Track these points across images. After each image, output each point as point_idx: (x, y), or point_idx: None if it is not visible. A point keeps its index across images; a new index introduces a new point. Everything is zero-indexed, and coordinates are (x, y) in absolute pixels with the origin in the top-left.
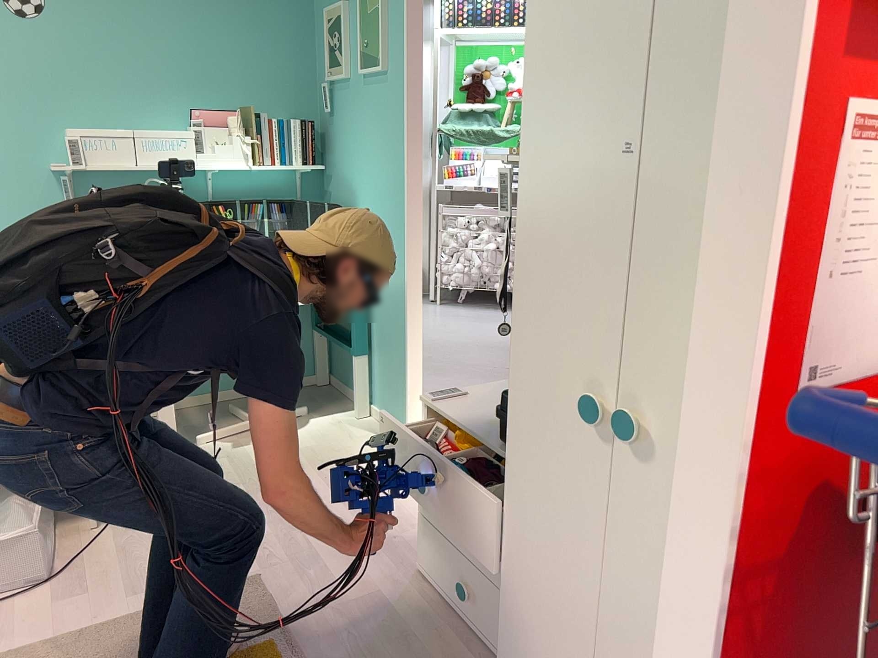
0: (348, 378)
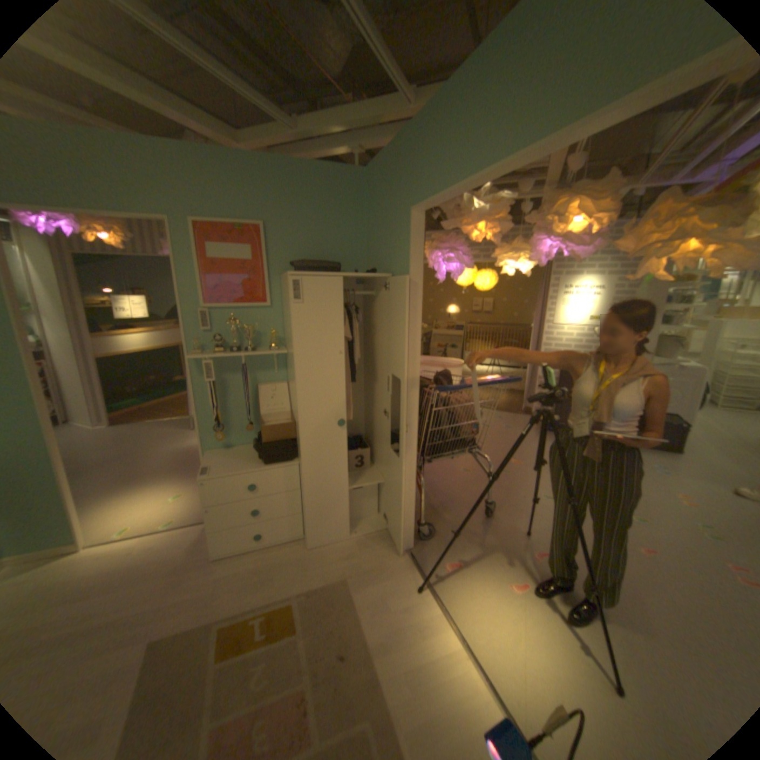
0: None
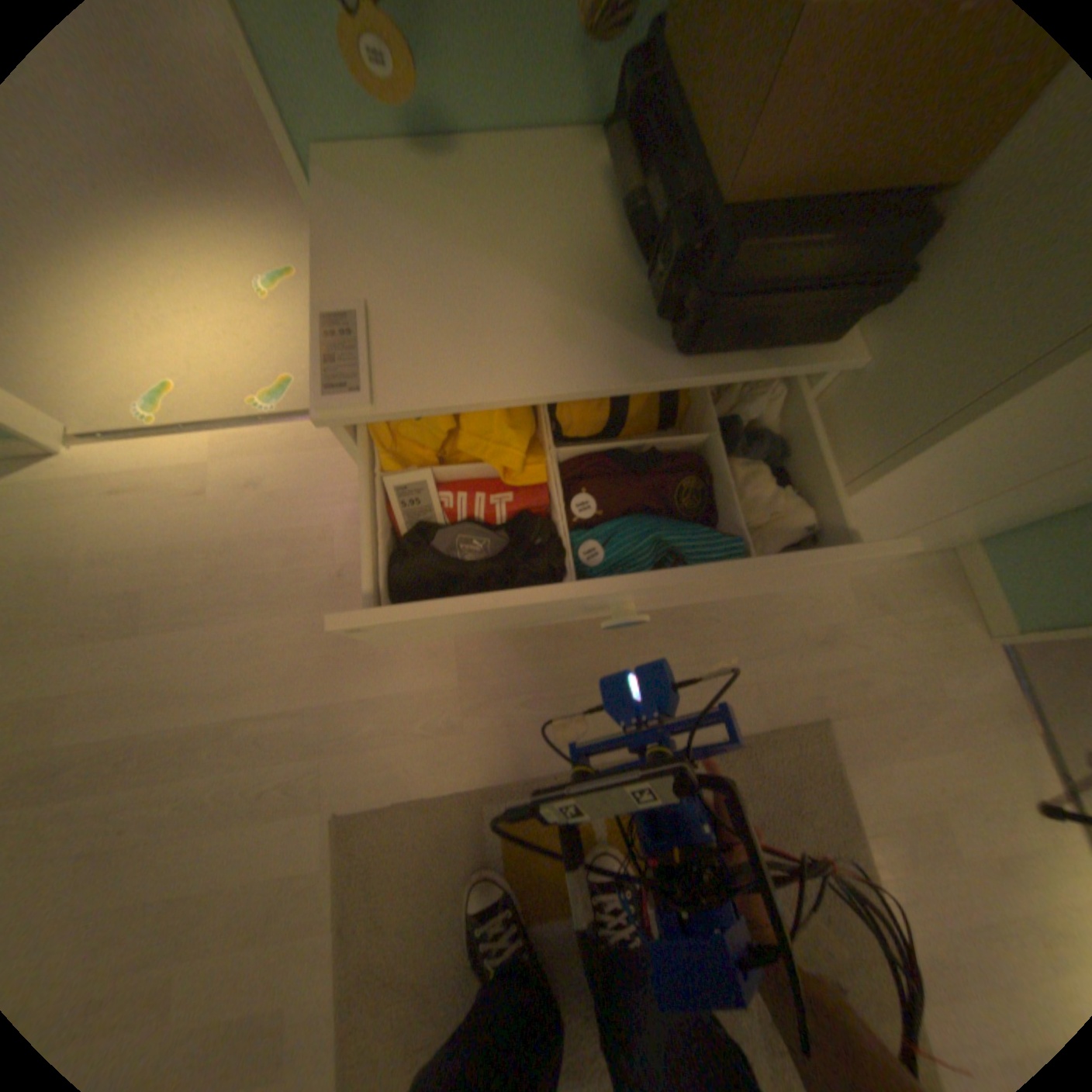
0: None
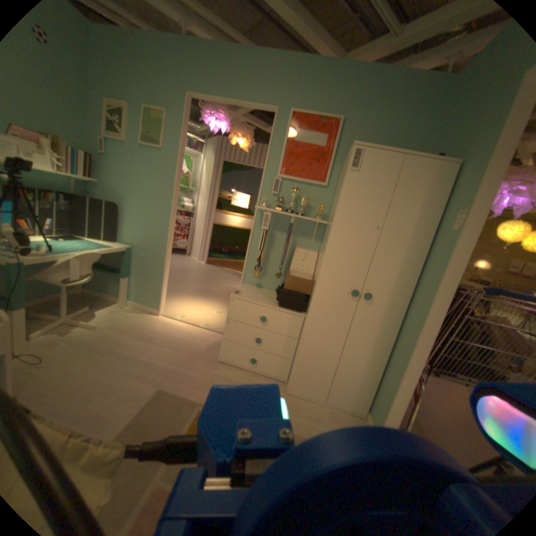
0: (102, 289)
